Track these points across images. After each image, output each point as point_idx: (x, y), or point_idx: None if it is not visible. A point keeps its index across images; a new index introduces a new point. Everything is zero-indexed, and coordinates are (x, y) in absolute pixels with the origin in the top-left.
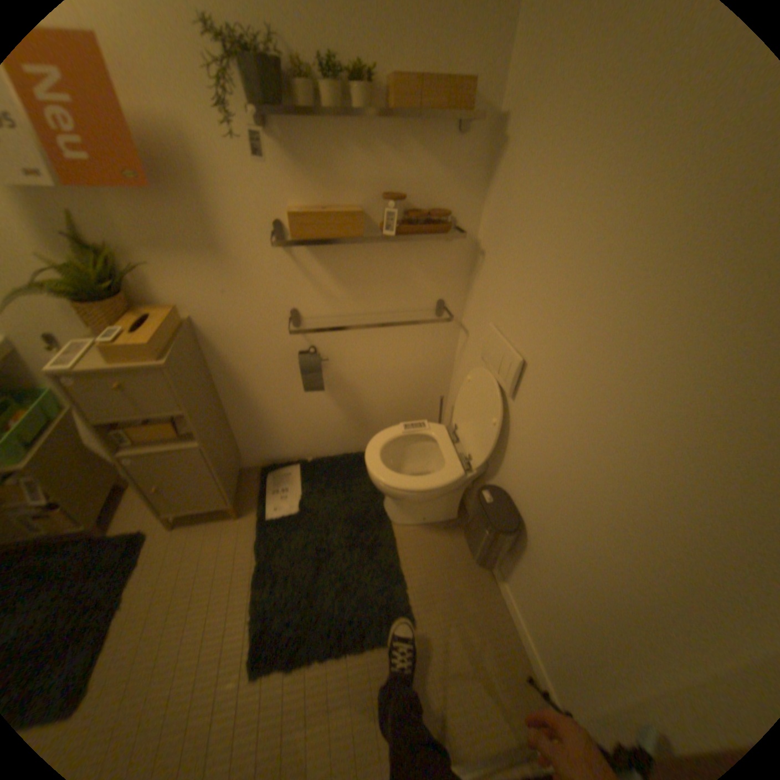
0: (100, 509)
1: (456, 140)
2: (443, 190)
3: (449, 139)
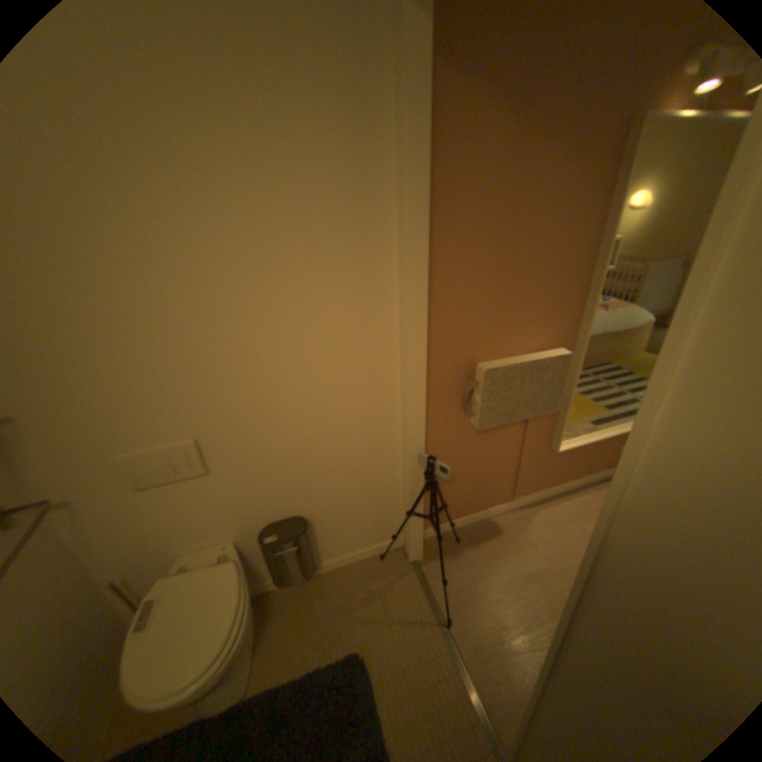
0: None
1: None
2: None
3: None
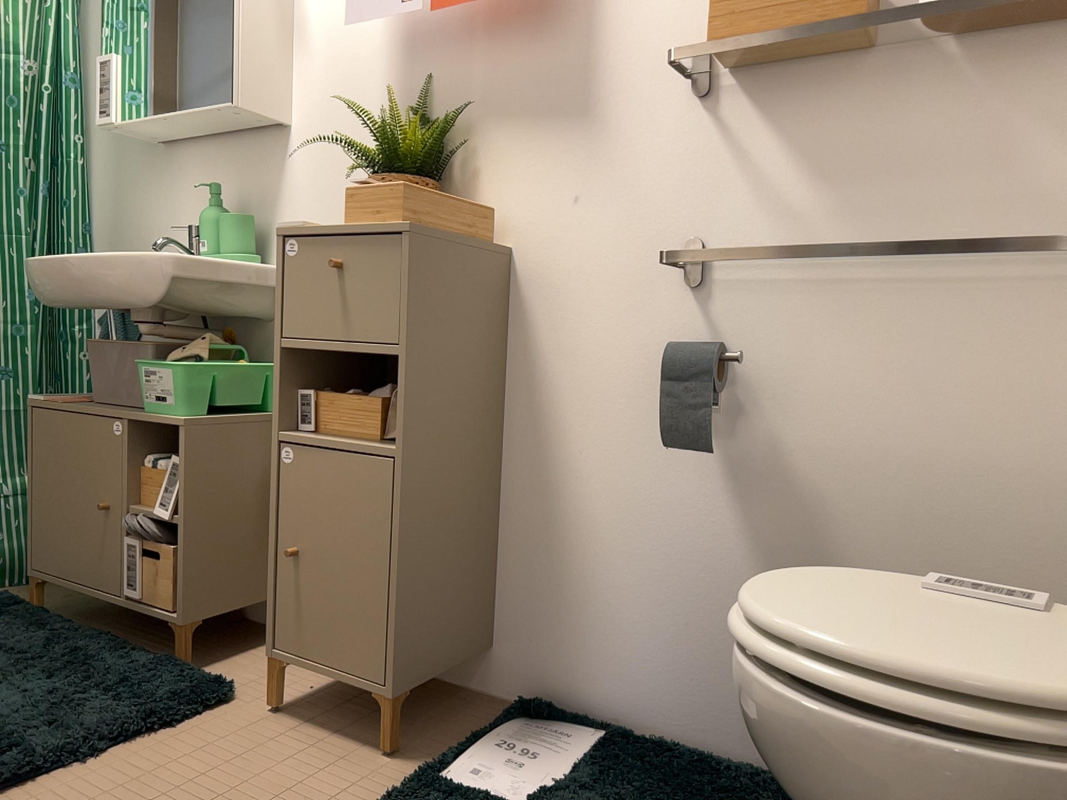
0: (216, 613)
1: None
2: None
3: None
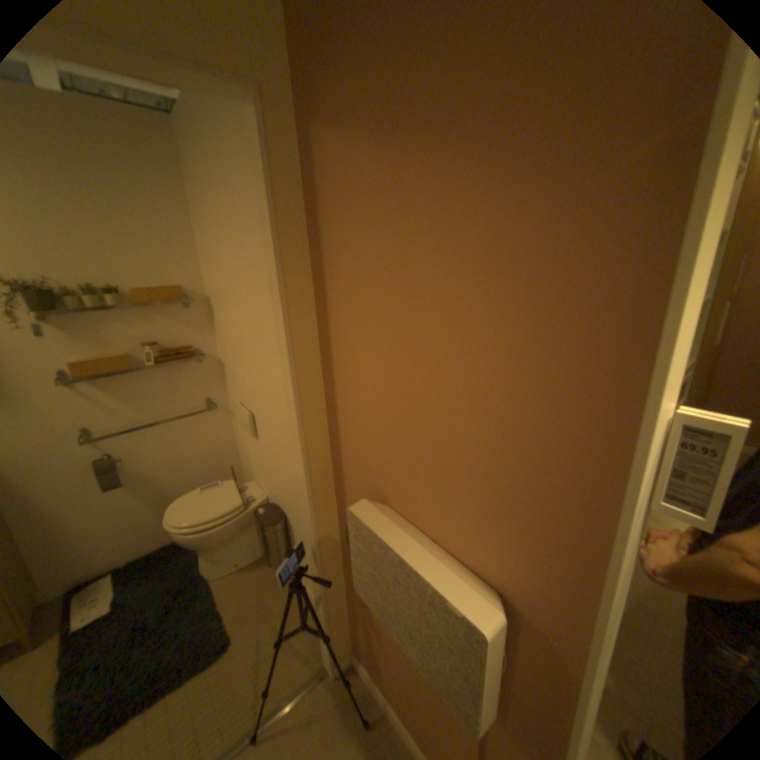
0: None
1: (186, 313)
2: (186, 337)
3: (180, 313)
